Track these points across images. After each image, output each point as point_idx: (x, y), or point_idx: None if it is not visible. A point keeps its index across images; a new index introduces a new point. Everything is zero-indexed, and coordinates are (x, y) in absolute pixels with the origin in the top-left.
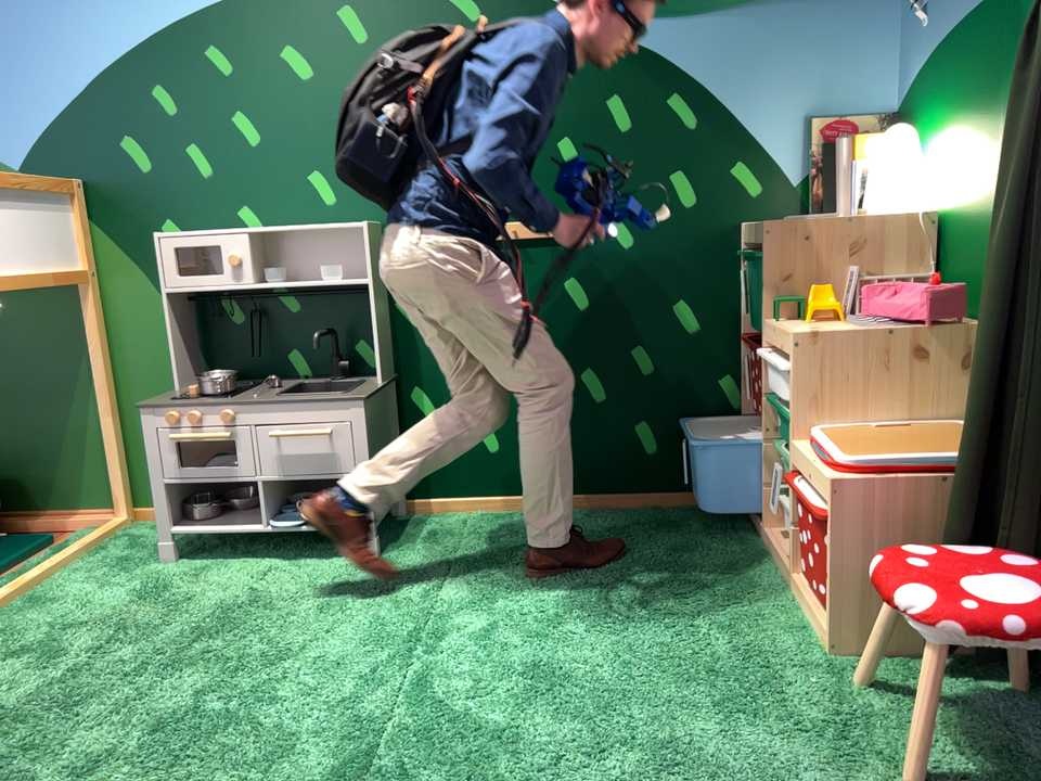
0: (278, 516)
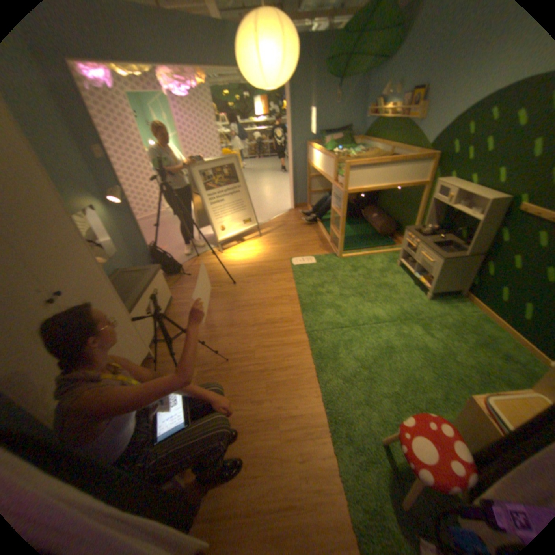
0: (420, 273)
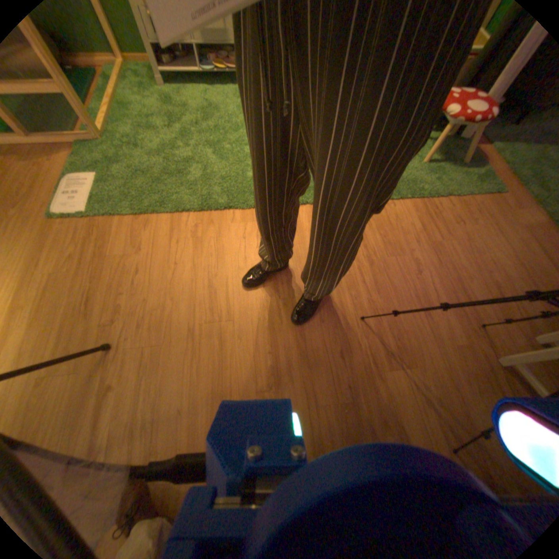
0: (199, 61)
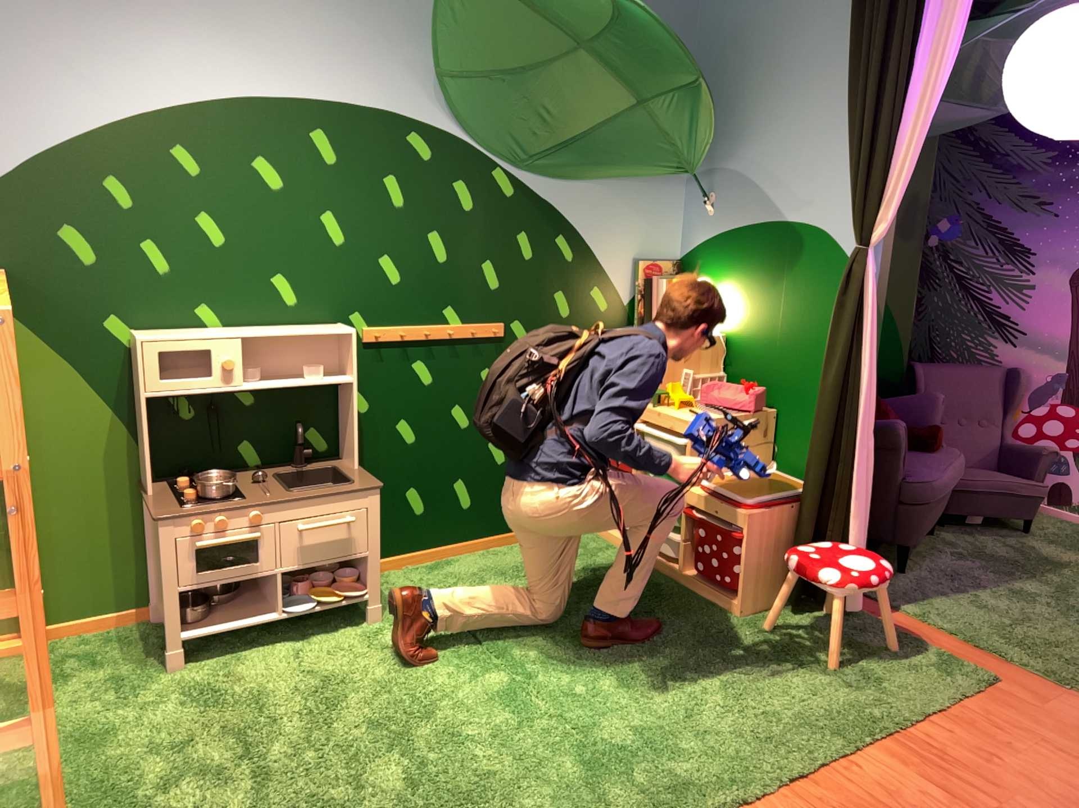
0: (282, 598)
